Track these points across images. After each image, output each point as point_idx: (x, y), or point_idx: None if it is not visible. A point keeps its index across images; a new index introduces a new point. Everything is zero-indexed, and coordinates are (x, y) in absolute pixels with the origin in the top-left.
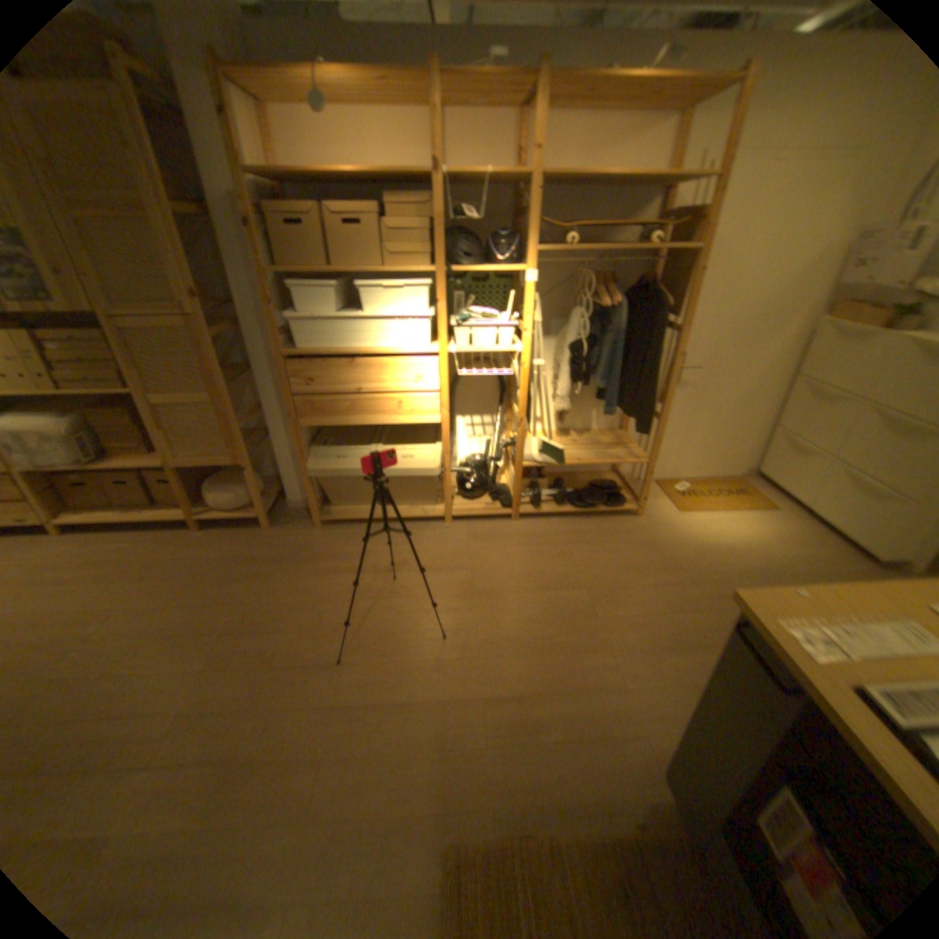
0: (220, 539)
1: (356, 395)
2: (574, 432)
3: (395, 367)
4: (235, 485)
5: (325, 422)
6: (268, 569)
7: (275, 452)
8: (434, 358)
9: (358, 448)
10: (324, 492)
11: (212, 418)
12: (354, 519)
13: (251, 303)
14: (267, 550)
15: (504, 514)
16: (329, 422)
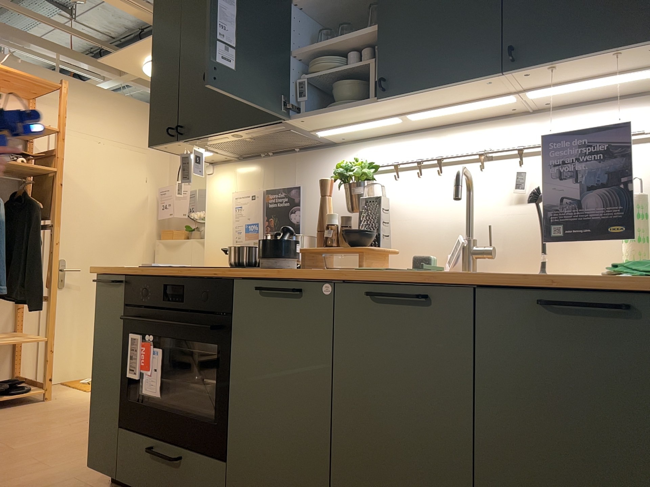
0: None
1: None
2: None
3: None
4: None
5: None
6: None
7: None
8: None
9: None
10: None
11: None
12: None
13: None
14: None
15: None
16: None
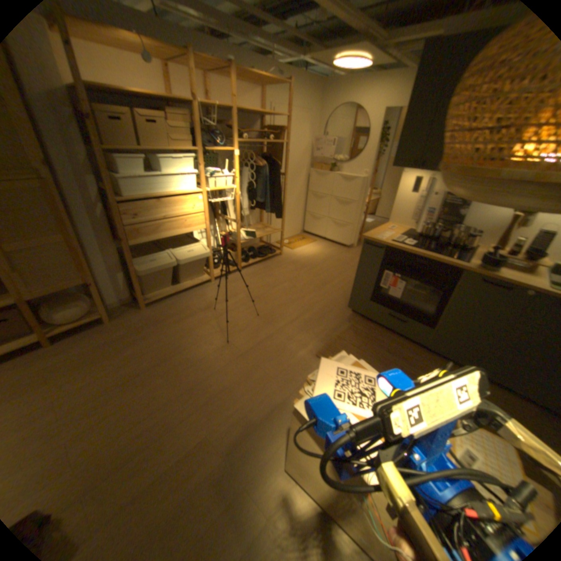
0: (76, 342)
1: (160, 220)
2: (244, 227)
3: (181, 202)
4: (71, 302)
5: (144, 240)
6: (137, 336)
7: (93, 273)
8: (199, 195)
9: (158, 254)
10: (142, 286)
11: (62, 252)
12: (164, 296)
13: (68, 170)
14: (122, 331)
15: (235, 269)
16: (147, 239)
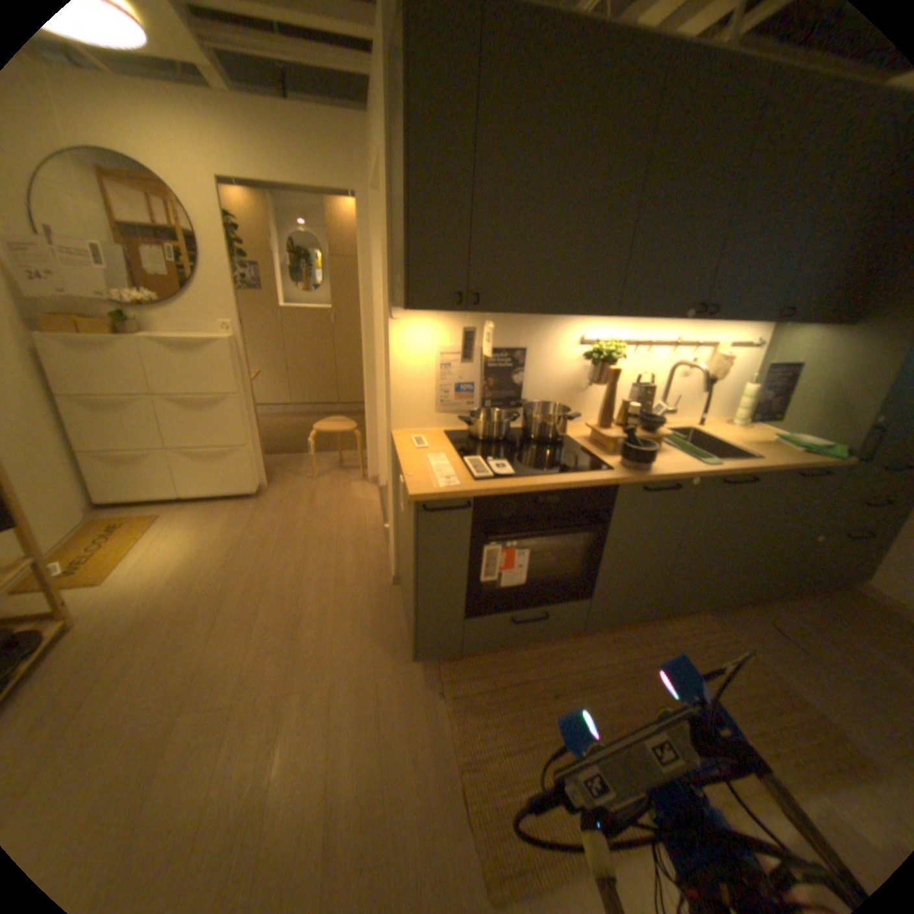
0: None
1: None
2: None
3: None
4: None
5: None
6: None
7: None
8: None
9: None
10: None
11: None
12: None
13: None
14: None
15: None
16: None
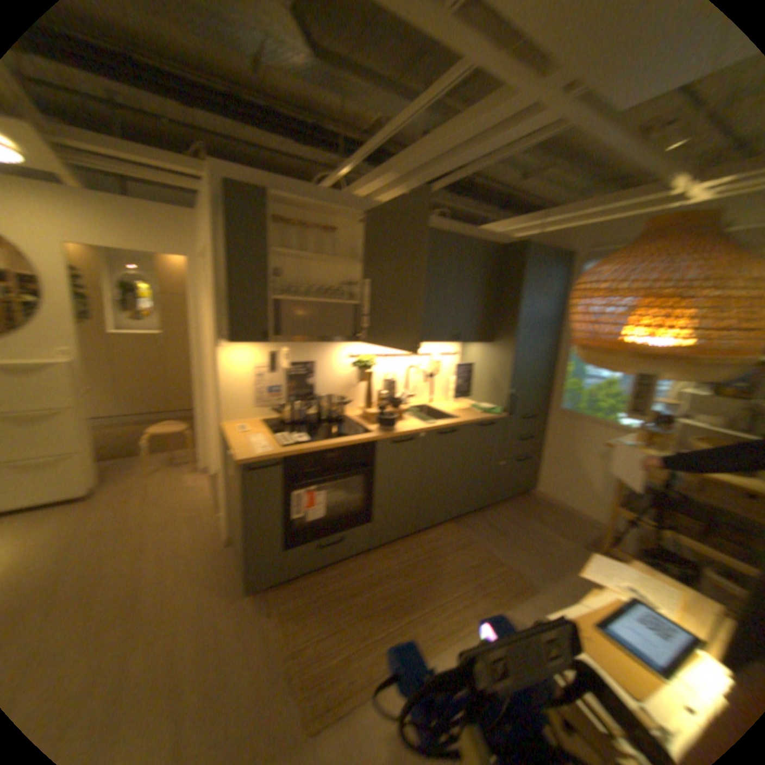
0: None
1: None
2: None
3: None
4: None
5: None
6: None
7: None
8: None
9: None
10: None
11: None
12: None
13: None
14: None
15: None
16: None
